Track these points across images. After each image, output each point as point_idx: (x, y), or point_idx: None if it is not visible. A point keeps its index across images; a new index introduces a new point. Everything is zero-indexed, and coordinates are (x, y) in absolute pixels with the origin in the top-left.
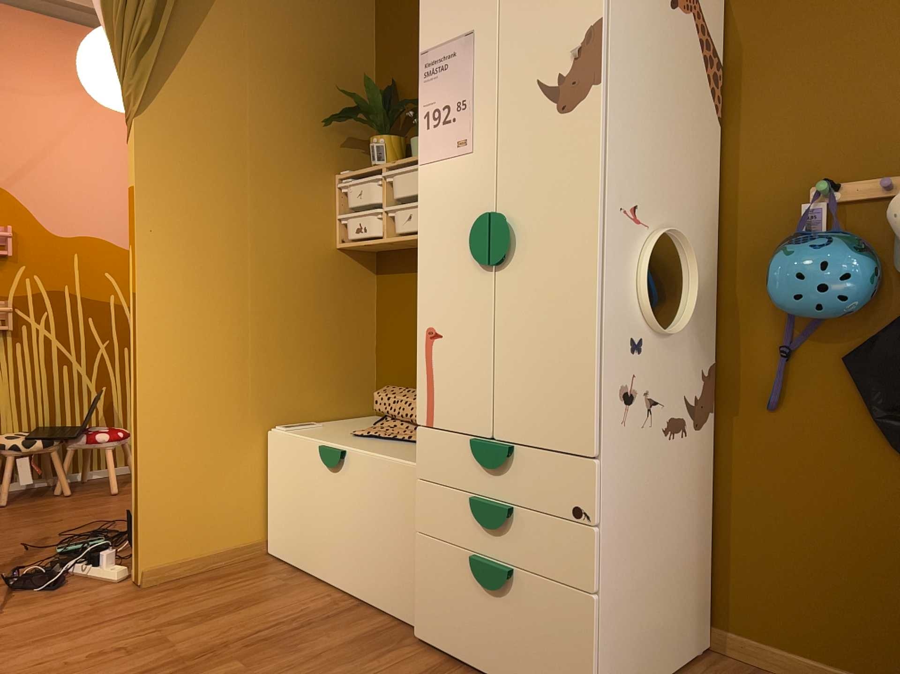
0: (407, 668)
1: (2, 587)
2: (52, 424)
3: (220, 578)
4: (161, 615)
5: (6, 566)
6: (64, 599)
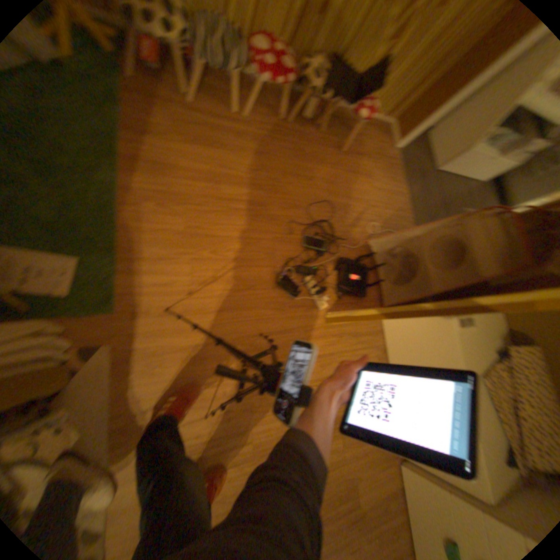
0: (390, 487)
1: (275, 278)
2: (344, 55)
3: (358, 337)
4: (329, 368)
5: (280, 244)
6: (298, 316)
